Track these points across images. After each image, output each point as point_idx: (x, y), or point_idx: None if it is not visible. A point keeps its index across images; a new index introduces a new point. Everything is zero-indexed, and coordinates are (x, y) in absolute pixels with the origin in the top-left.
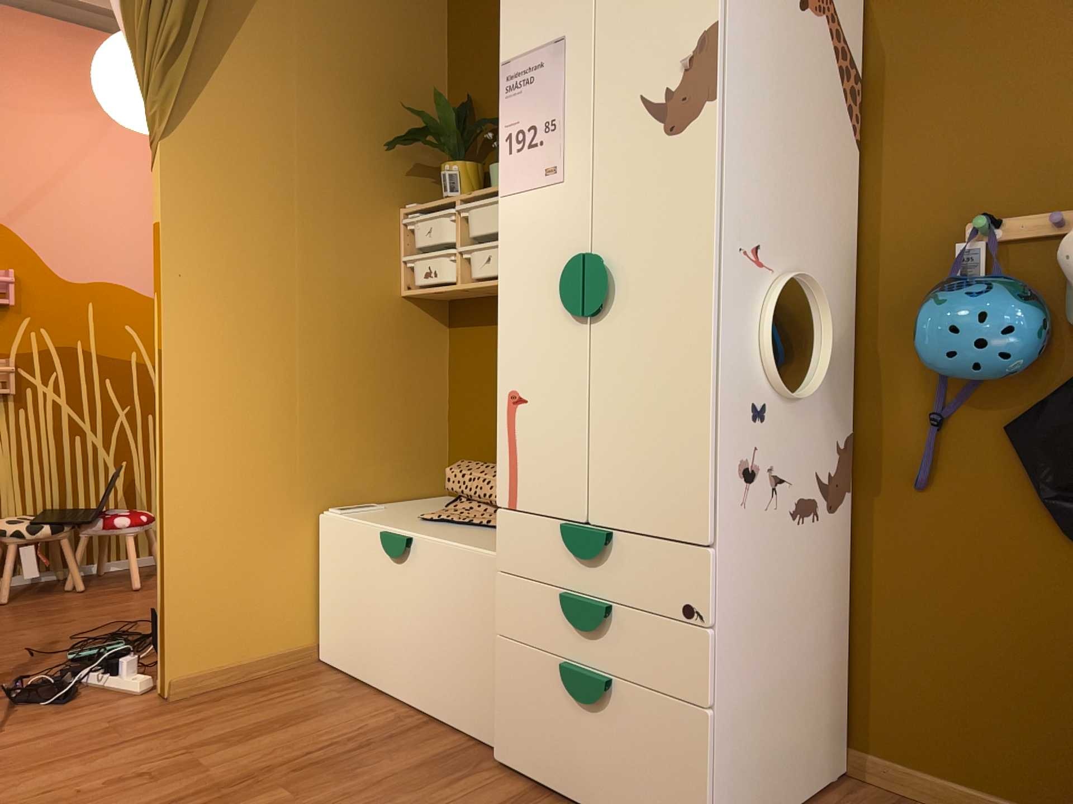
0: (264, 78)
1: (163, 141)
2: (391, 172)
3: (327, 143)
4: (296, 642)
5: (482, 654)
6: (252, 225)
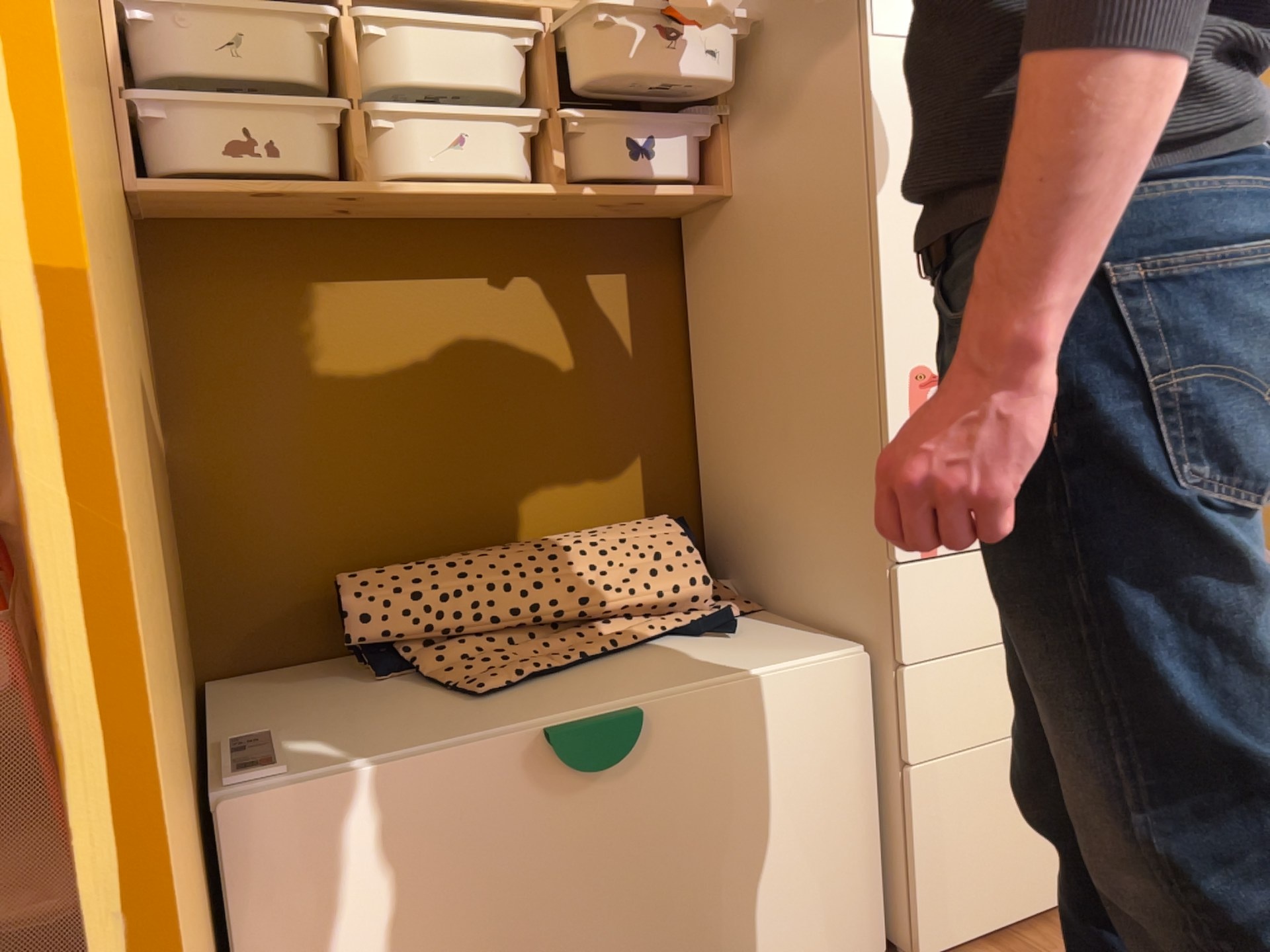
0: None
1: None
2: None
3: None
4: None
5: (836, 828)
6: None
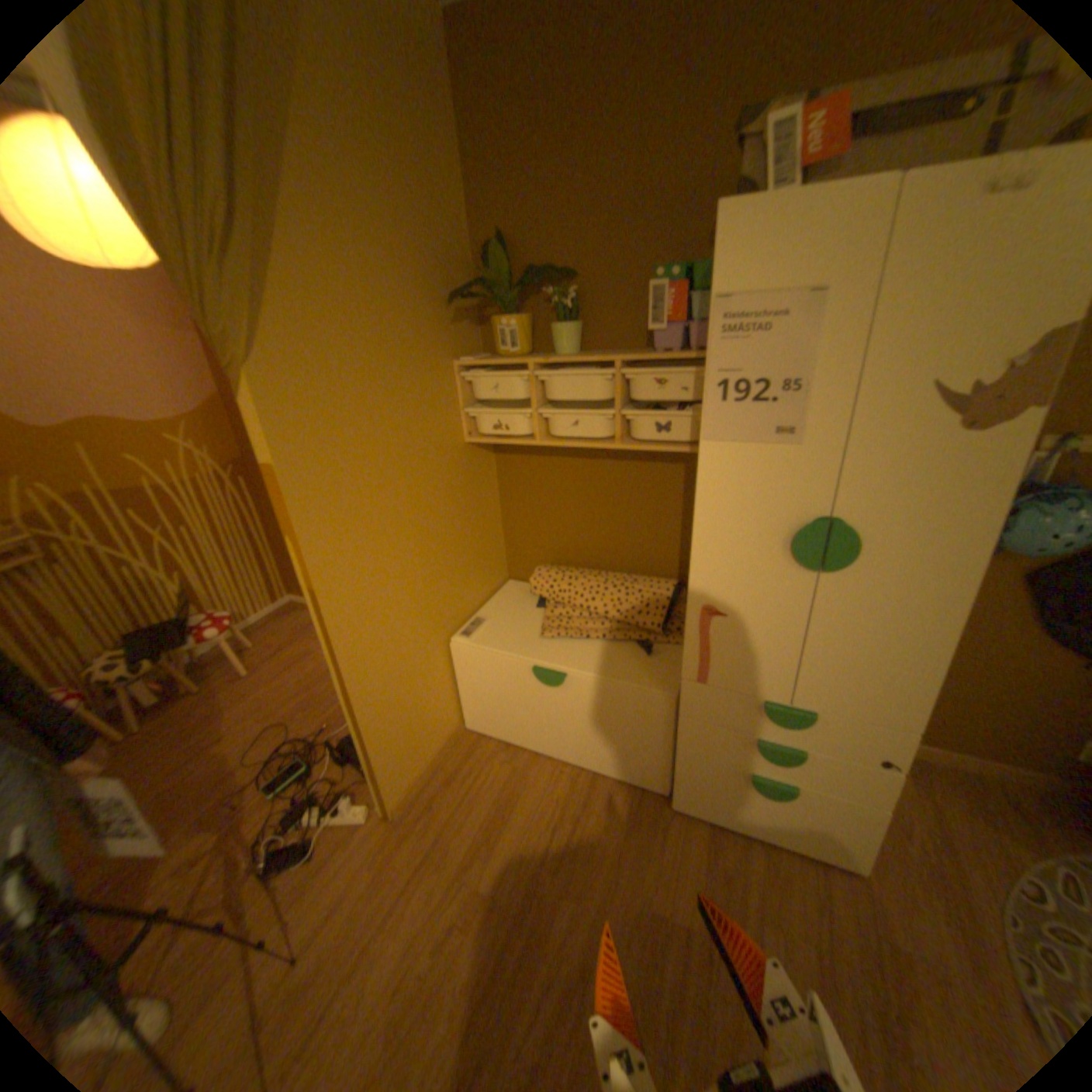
0: (317, 246)
1: (242, 365)
2: (440, 325)
3: (389, 311)
4: (451, 727)
5: (648, 748)
6: (351, 430)
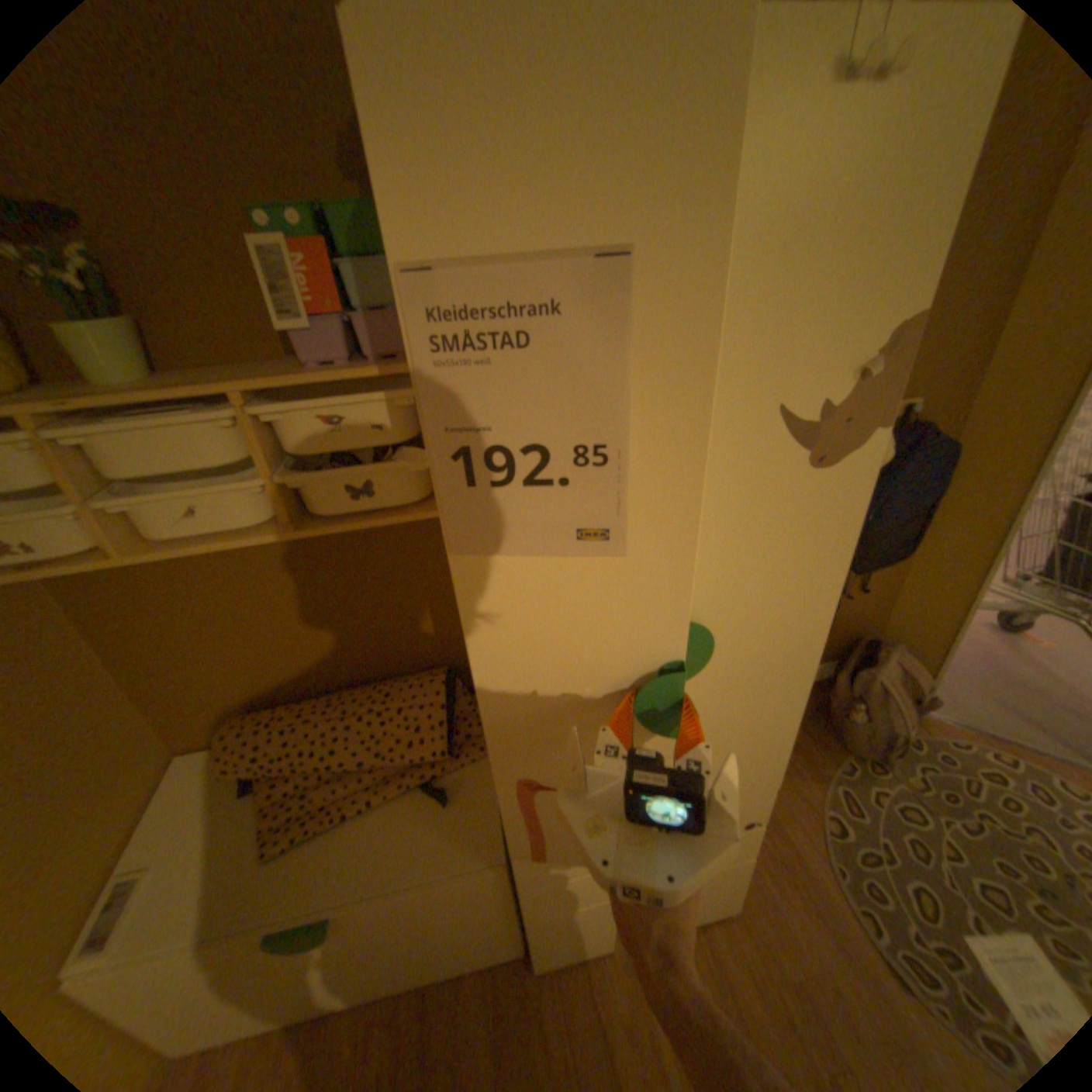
0: None
1: None
2: None
3: None
4: None
5: (483, 929)
6: None
